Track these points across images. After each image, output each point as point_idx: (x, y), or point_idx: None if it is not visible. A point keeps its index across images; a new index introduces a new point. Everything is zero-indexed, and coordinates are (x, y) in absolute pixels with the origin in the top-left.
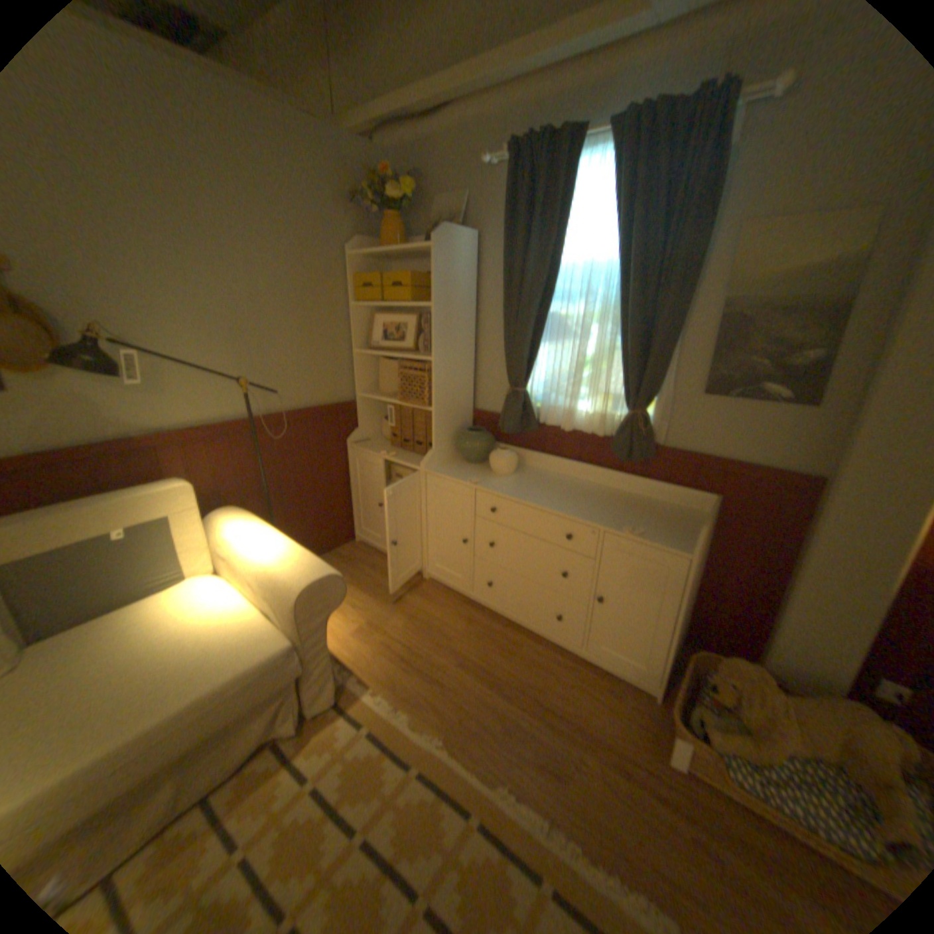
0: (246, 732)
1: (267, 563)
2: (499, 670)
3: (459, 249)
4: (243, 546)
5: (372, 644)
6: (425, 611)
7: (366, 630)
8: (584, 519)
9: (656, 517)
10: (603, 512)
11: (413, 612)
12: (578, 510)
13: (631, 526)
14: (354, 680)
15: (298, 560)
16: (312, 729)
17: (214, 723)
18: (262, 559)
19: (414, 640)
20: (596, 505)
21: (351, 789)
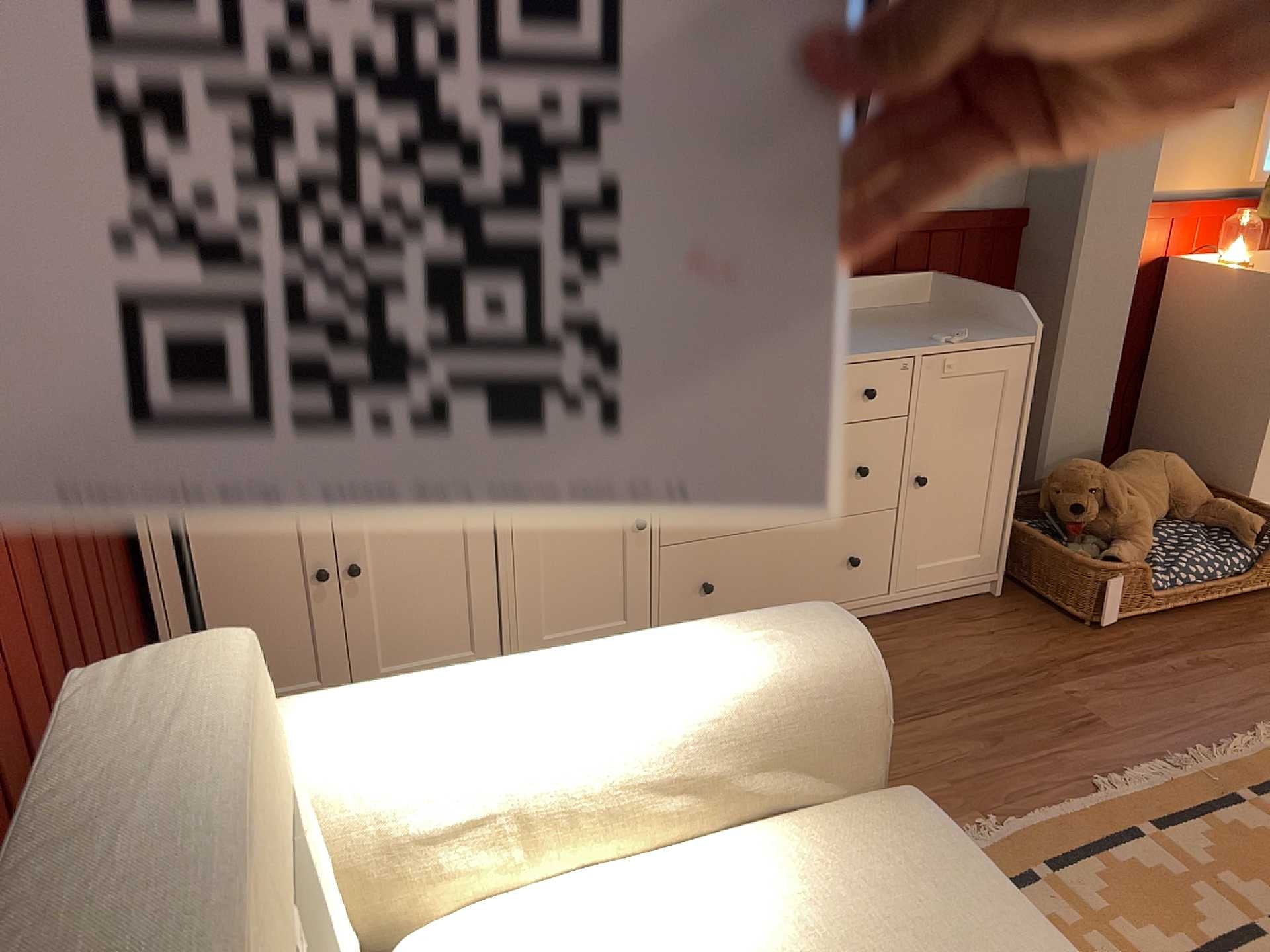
0: None
1: (694, 687)
2: None
3: None
4: (536, 725)
5: None
6: None
7: None
8: (882, 350)
9: (914, 322)
10: (874, 337)
11: None
12: (852, 346)
13: (937, 334)
14: None
15: (734, 633)
16: None
17: None
18: (665, 694)
19: None
20: (845, 335)
21: None
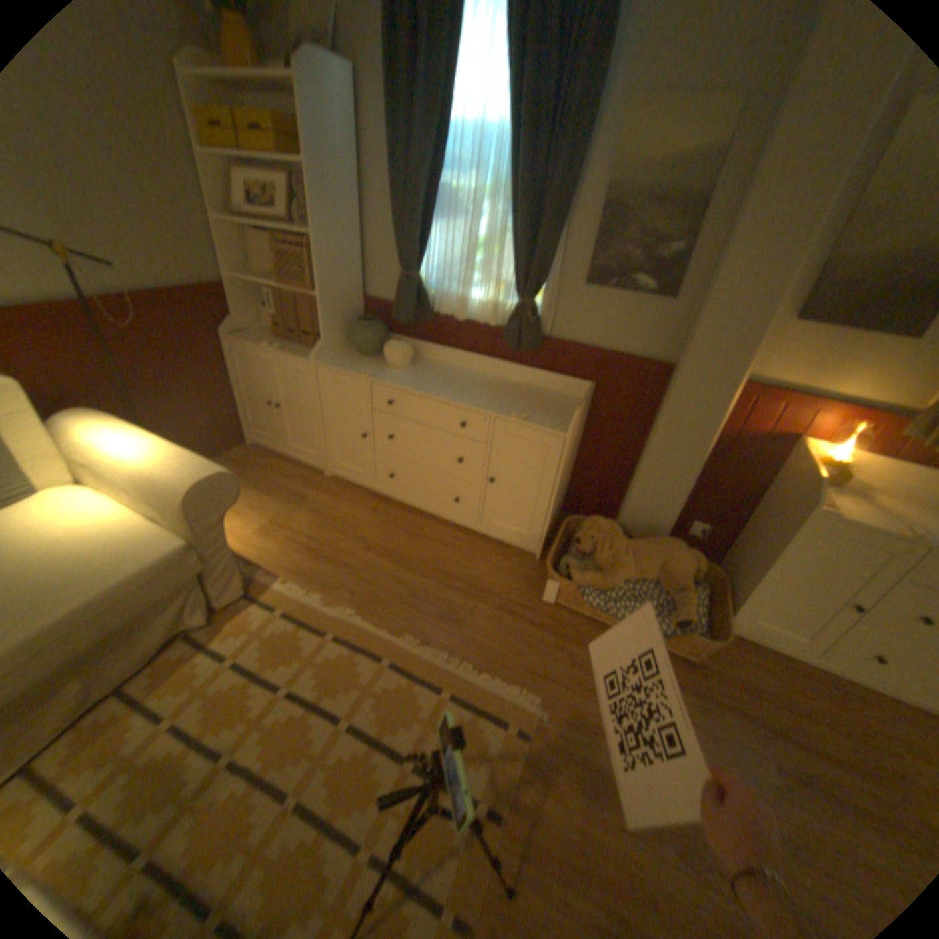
0: (150, 631)
1: (140, 468)
2: (404, 550)
3: (330, 90)
4: (105, 453)
5: (277, 542)
6: (329, 507)
7: (269, 530)
8: (476, 409)
9: (539, 405)
10: (493, 402)
11: (316, 509)
12: (470, 401)
13: (517, 413)
14: (261, 575)
15: (177, 463)
16: (223, 620)
17: (111, 625)
18: (133, 465)
19: (320, 534)
20: (487, 396)
21: (270, 660)
